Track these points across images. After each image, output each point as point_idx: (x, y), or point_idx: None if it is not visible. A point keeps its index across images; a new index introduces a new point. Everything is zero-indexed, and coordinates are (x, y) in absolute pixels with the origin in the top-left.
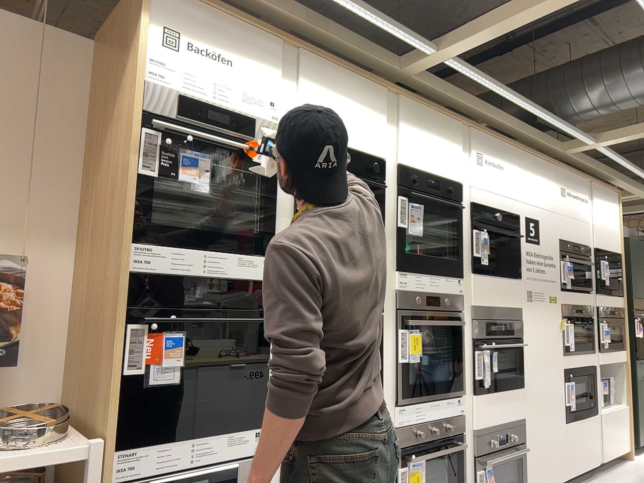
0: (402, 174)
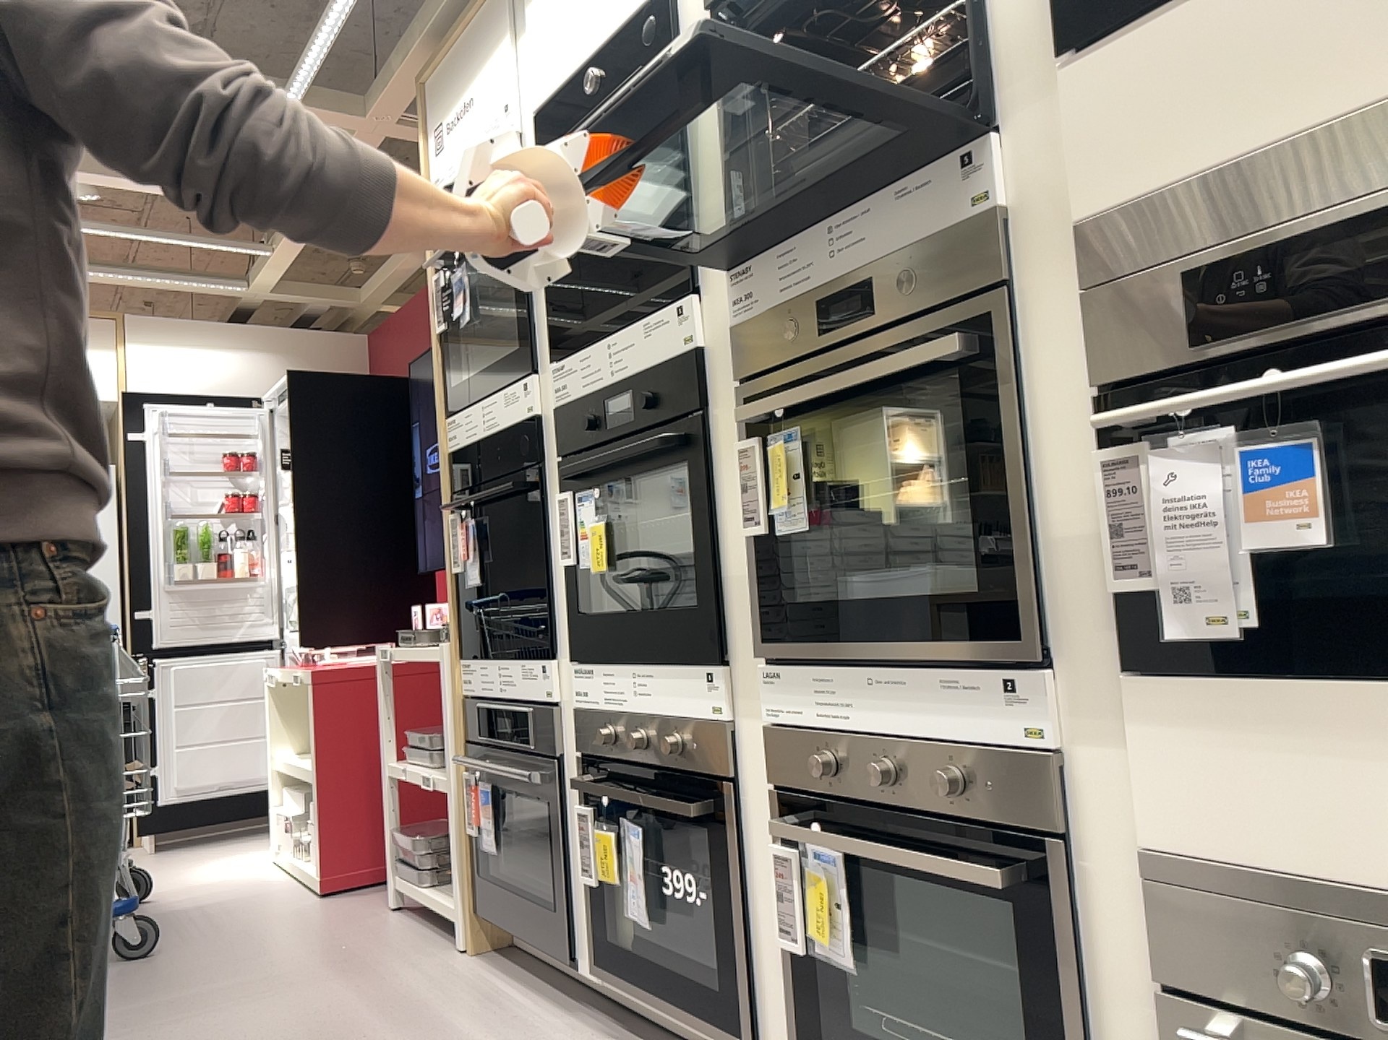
0: None
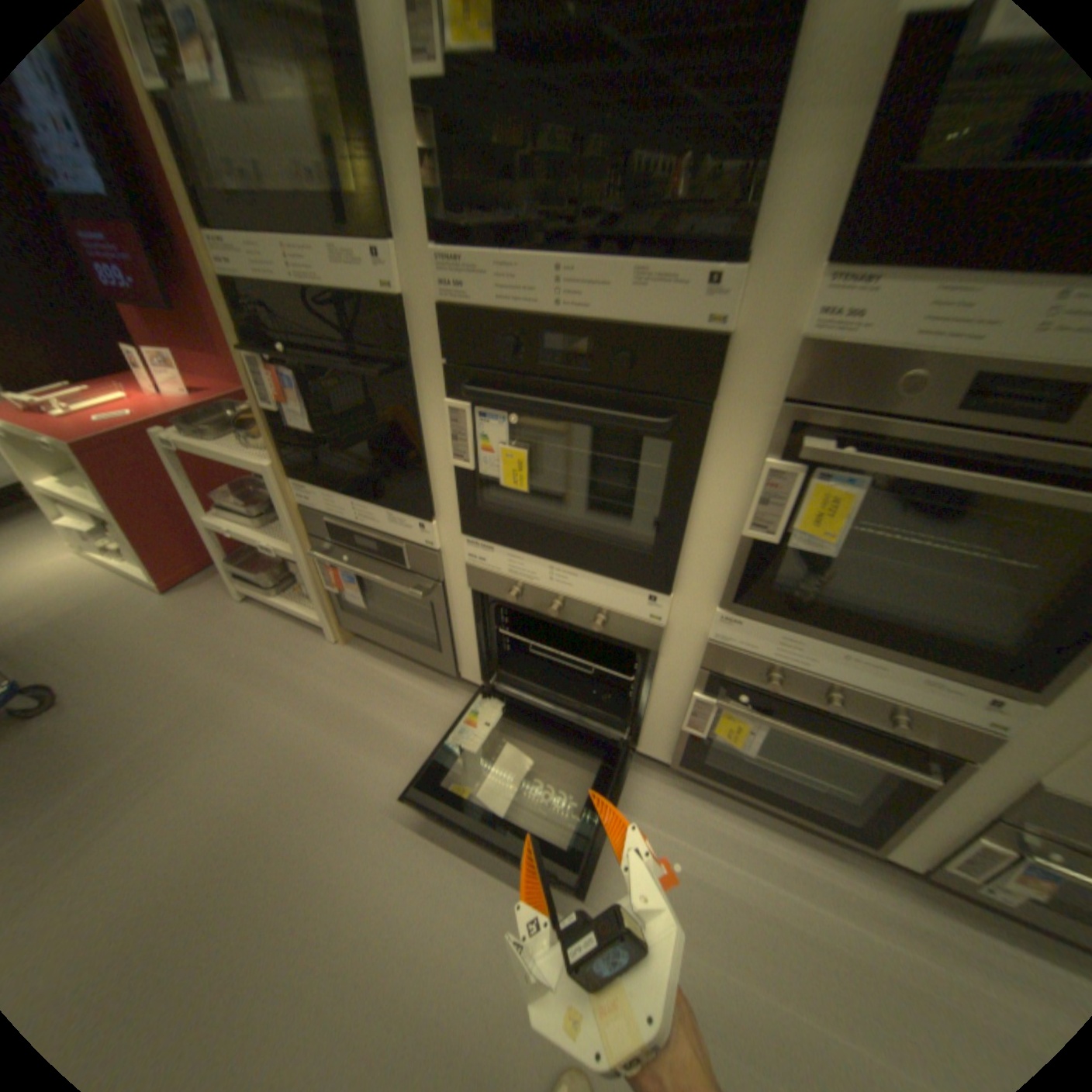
0: None
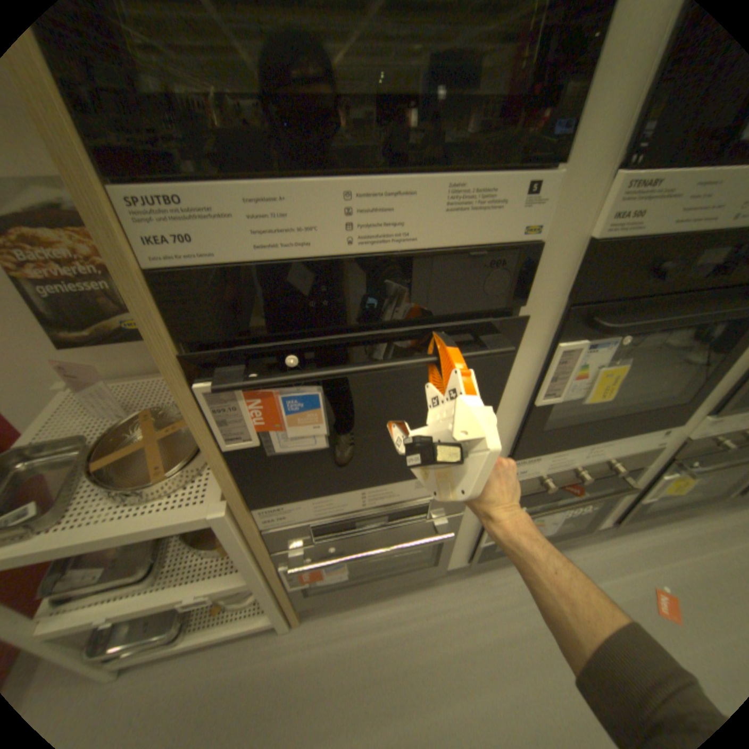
0: None
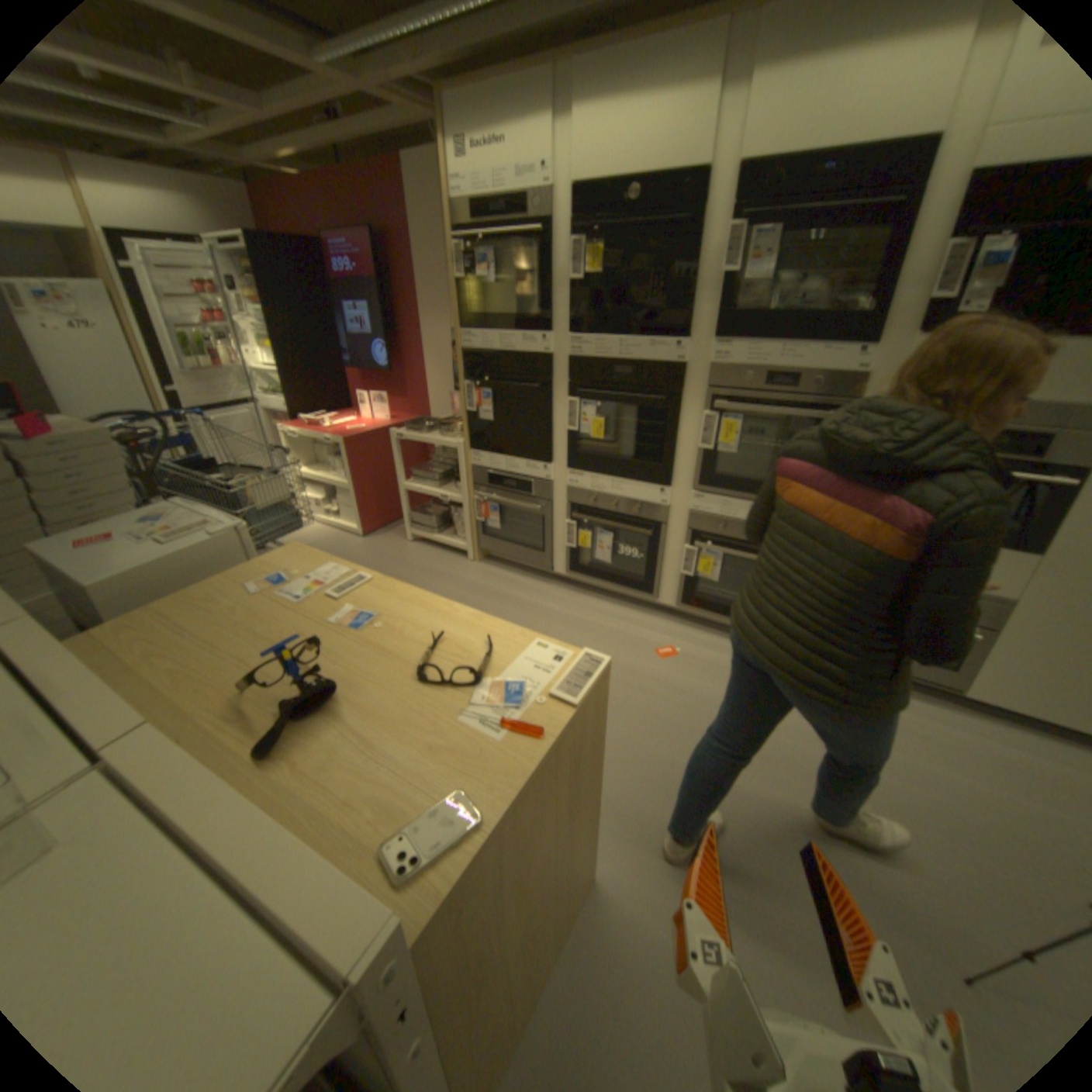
0: (756, 172)
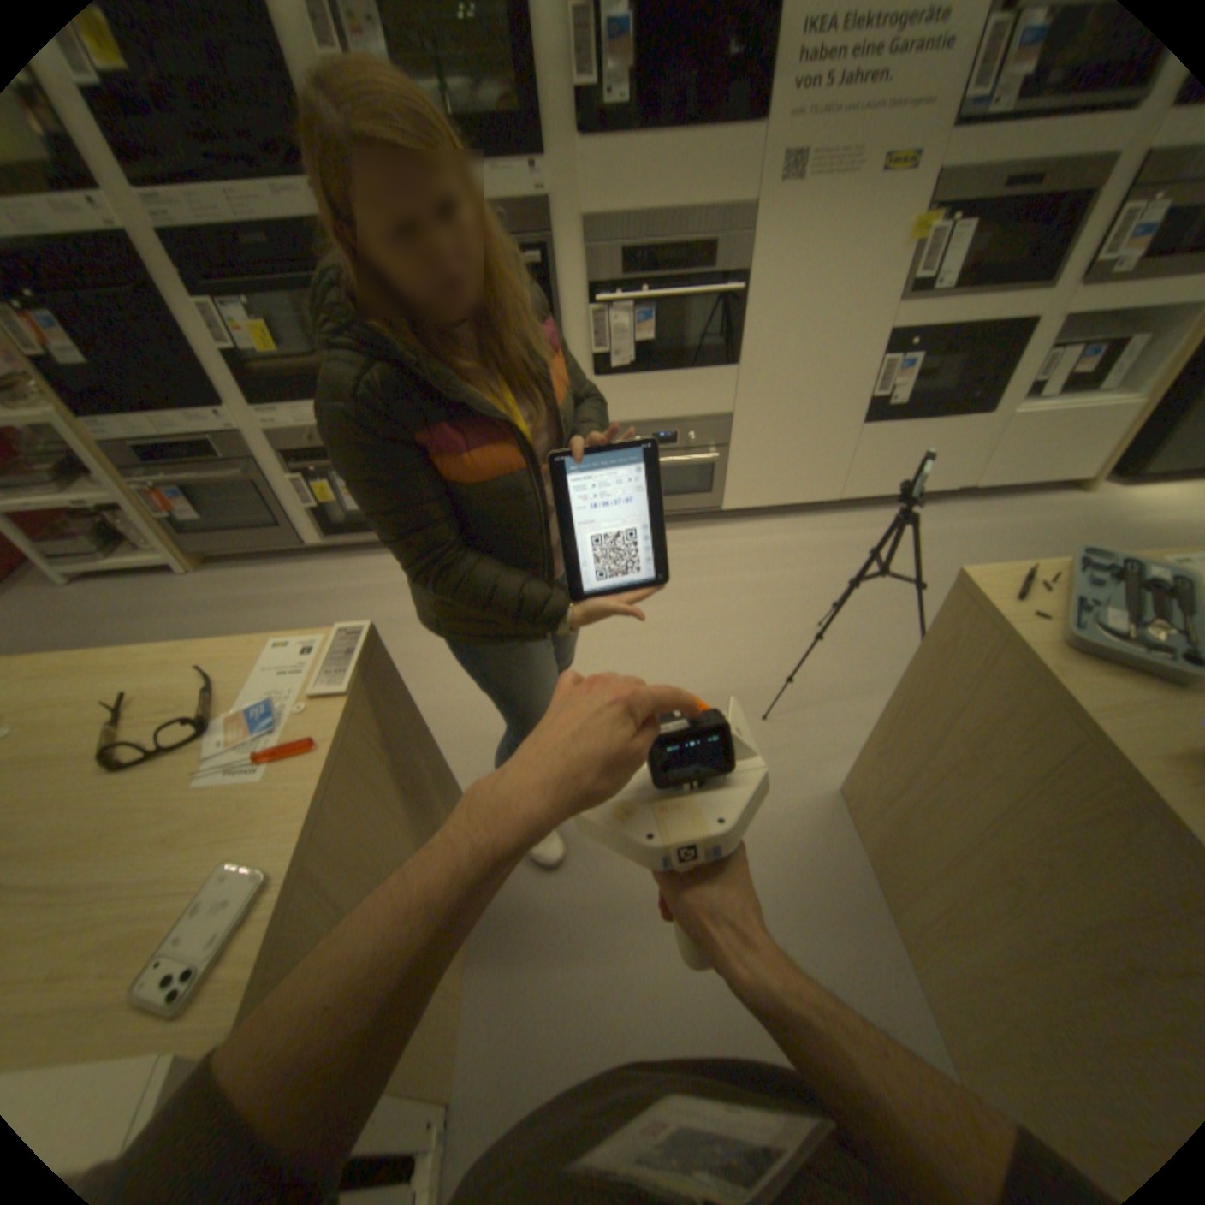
0: None
